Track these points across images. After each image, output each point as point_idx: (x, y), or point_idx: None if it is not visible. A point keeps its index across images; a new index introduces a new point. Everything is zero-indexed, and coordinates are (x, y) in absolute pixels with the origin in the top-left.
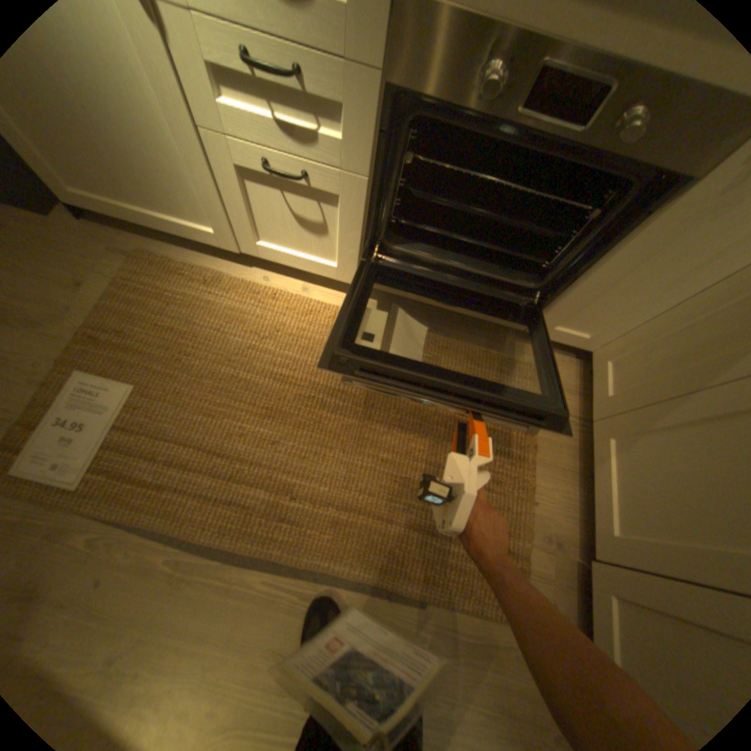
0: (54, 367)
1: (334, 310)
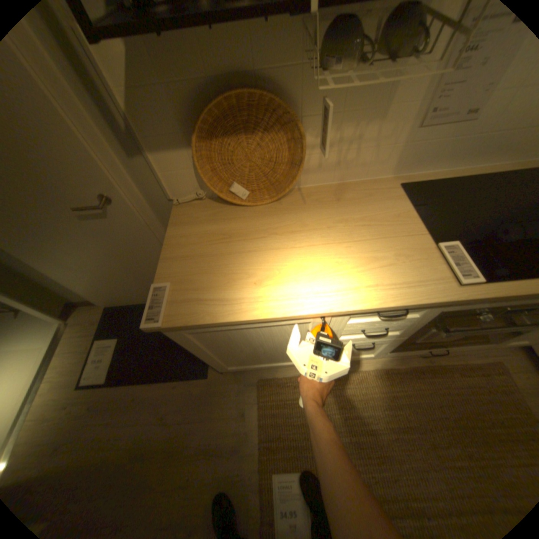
0: (260, 477)
1: (373, 374)
